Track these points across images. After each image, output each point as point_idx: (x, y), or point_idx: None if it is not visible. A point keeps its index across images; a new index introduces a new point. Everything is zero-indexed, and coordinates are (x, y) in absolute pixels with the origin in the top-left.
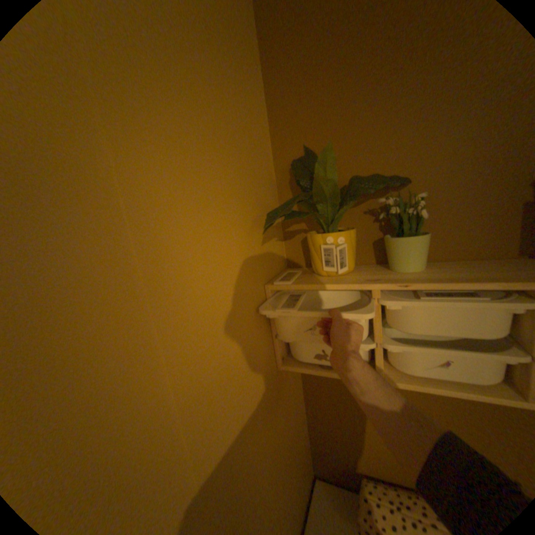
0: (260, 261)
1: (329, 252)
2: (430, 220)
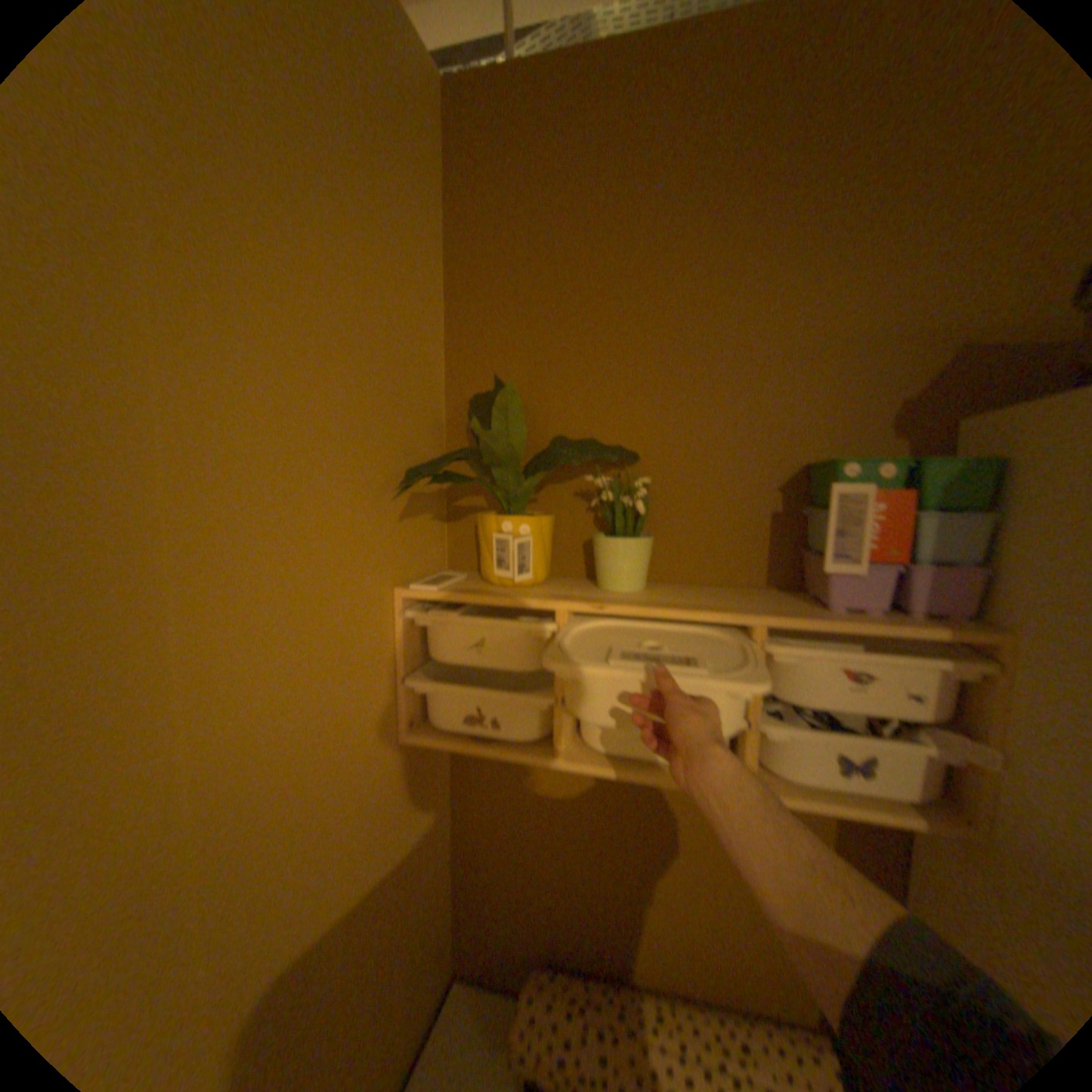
0: (392, 547)
1: (505, 546)
2: (663, 520)
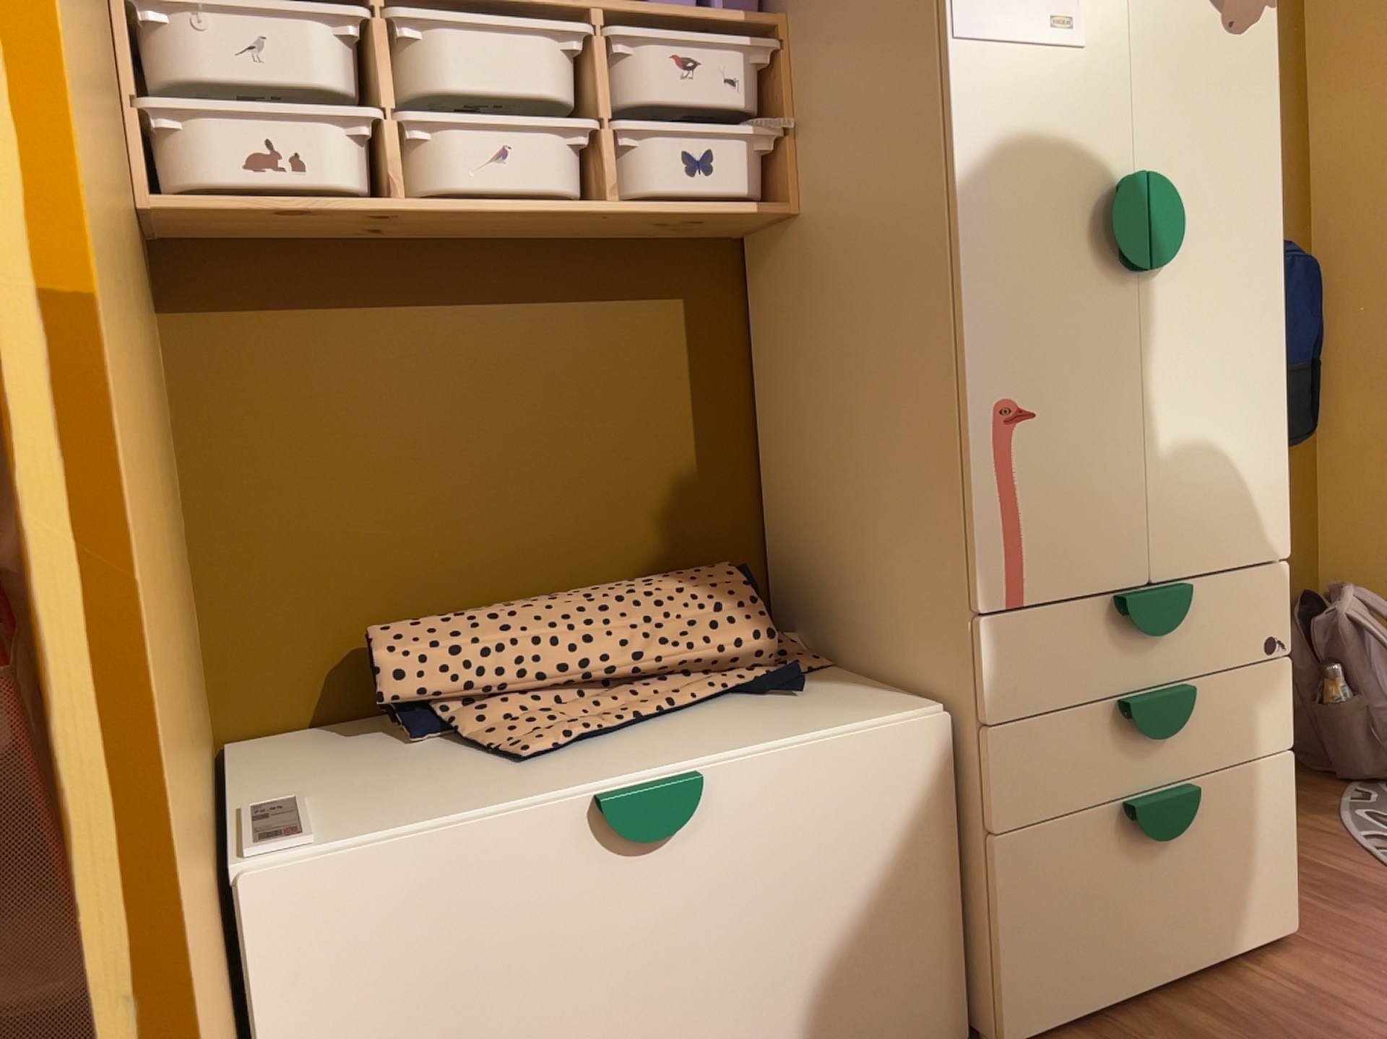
0: None
1: None
2: None
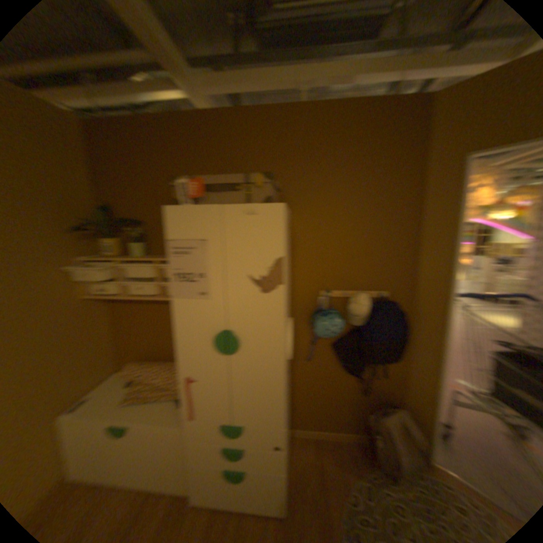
0: (68, 248)
1: (99, 247)
2: (148, 239)
